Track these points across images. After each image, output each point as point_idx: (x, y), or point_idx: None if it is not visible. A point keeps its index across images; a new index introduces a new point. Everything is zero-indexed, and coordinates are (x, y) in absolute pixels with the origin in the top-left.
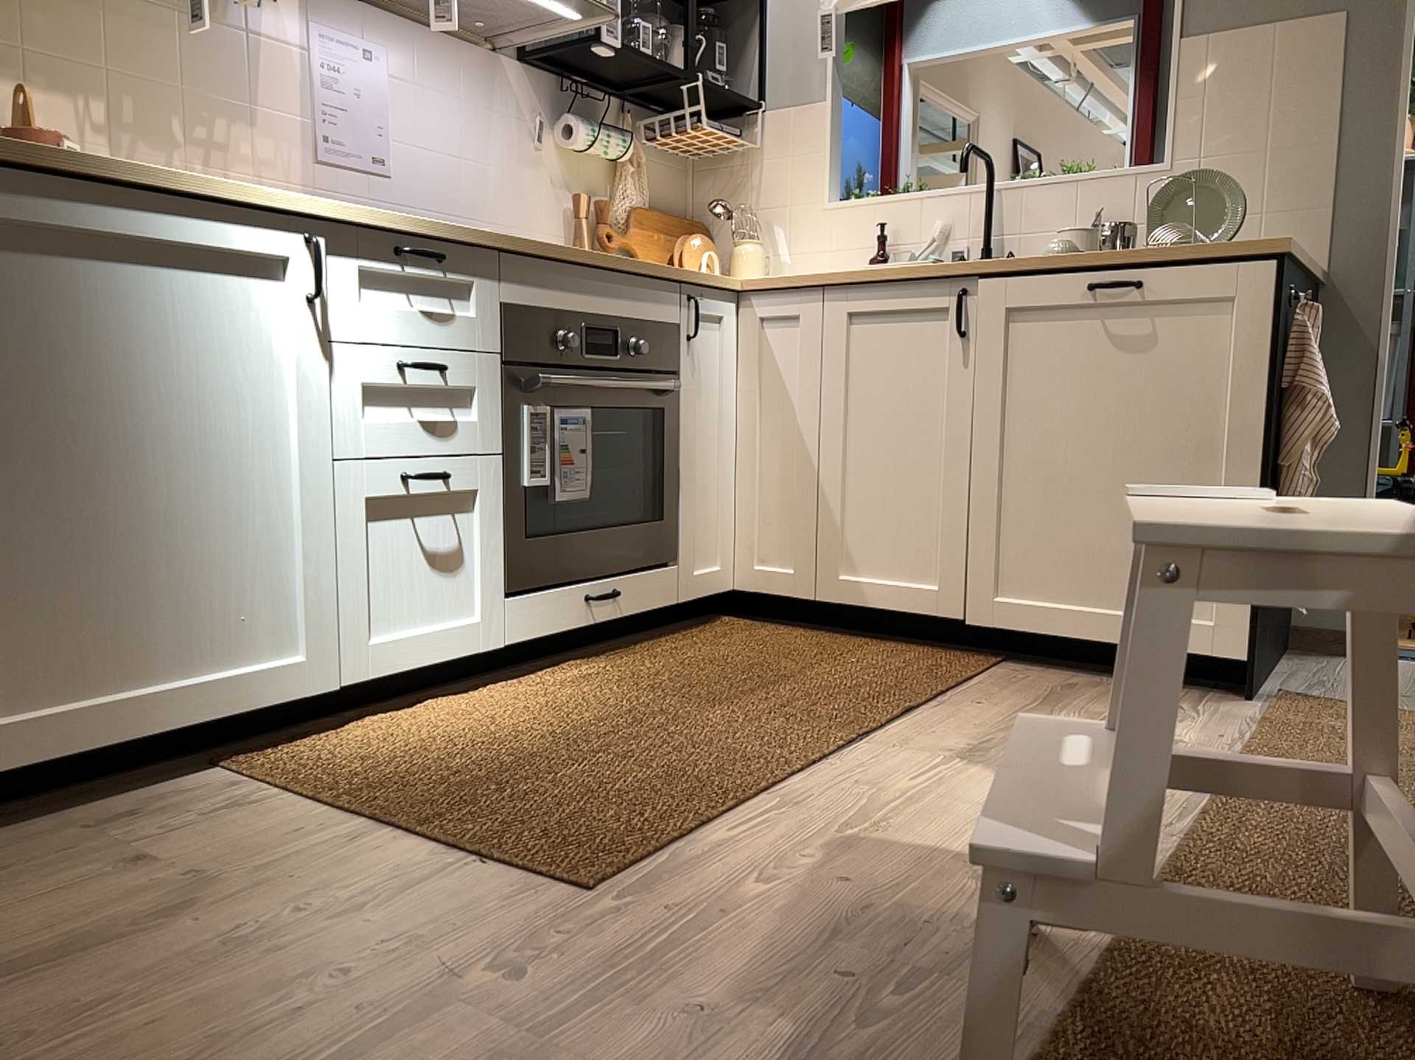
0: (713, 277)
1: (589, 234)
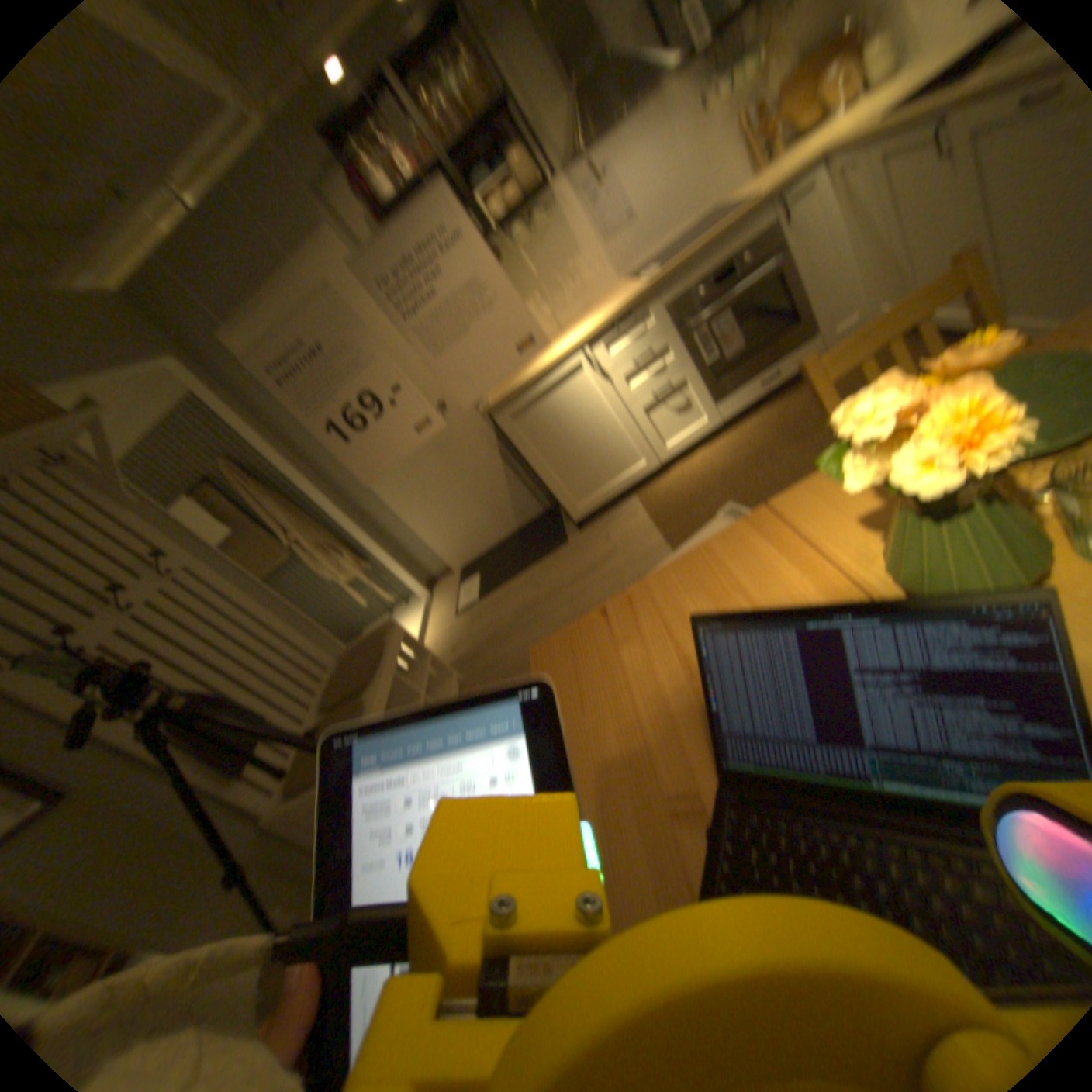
0: (807, 161)
1: (757, 136)
